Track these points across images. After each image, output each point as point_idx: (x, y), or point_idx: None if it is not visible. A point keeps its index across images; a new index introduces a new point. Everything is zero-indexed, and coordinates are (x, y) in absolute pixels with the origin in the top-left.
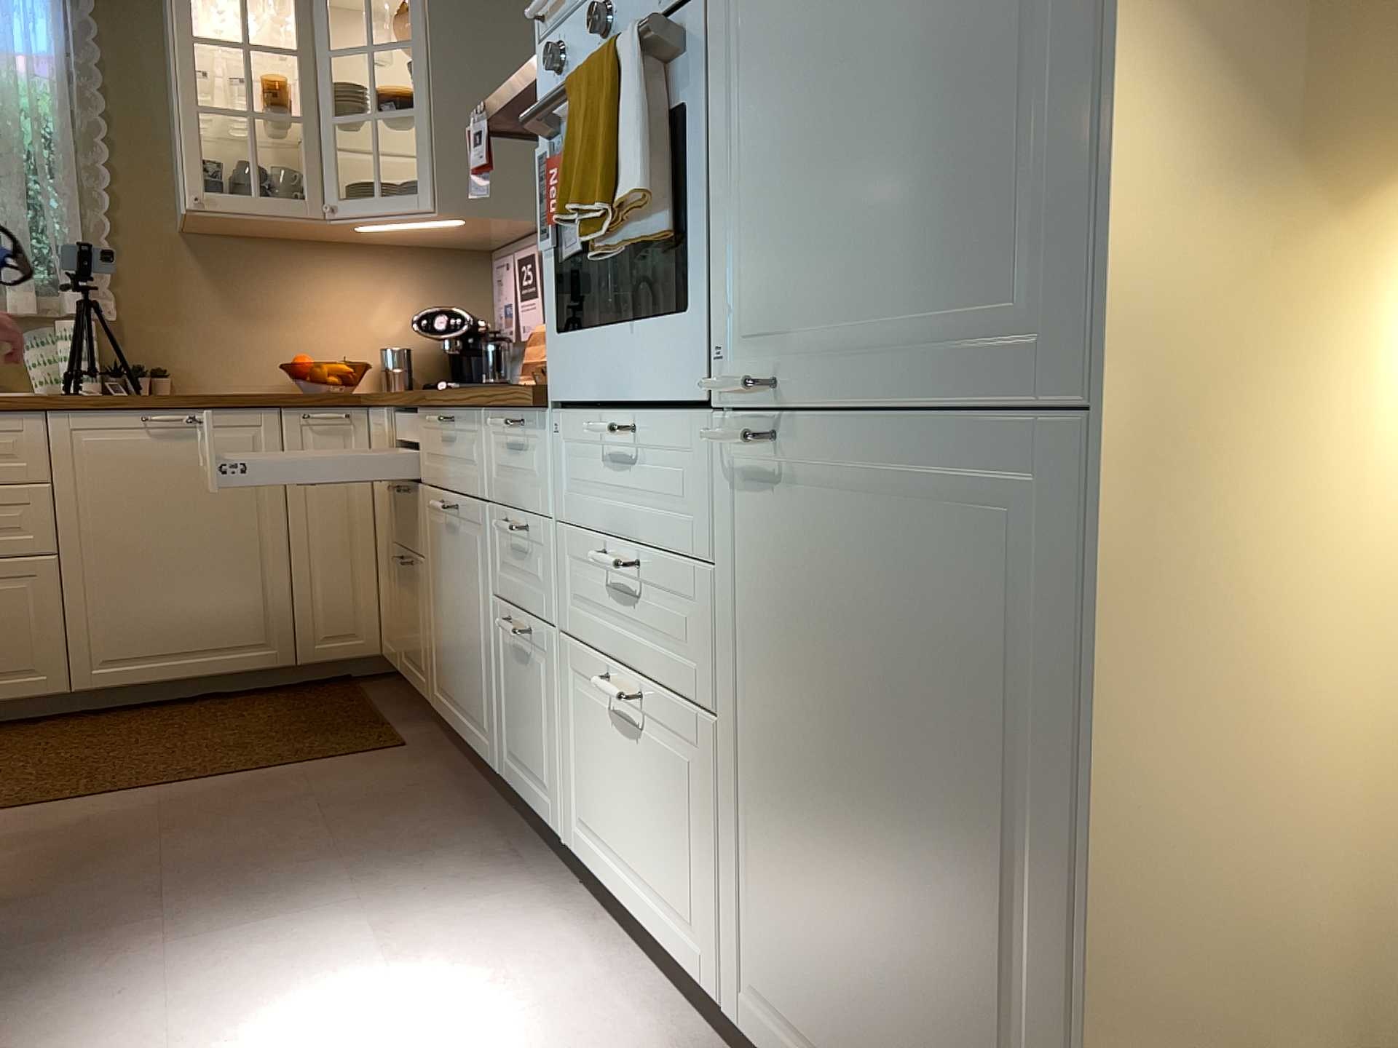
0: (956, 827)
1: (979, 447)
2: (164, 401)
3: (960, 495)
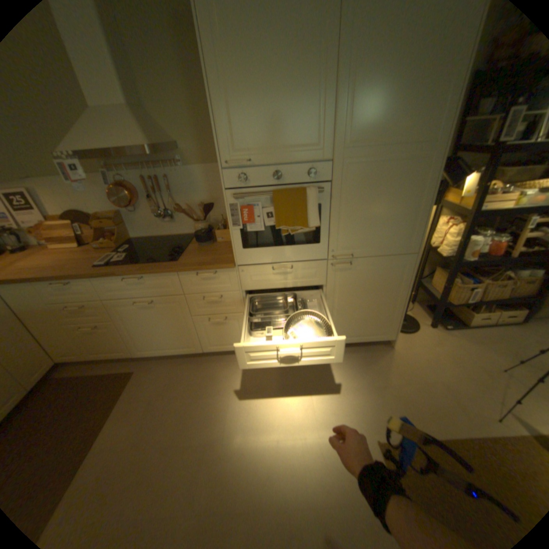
0: (383, 300)
1: (395, 259)
2: None
3: (390, 265)
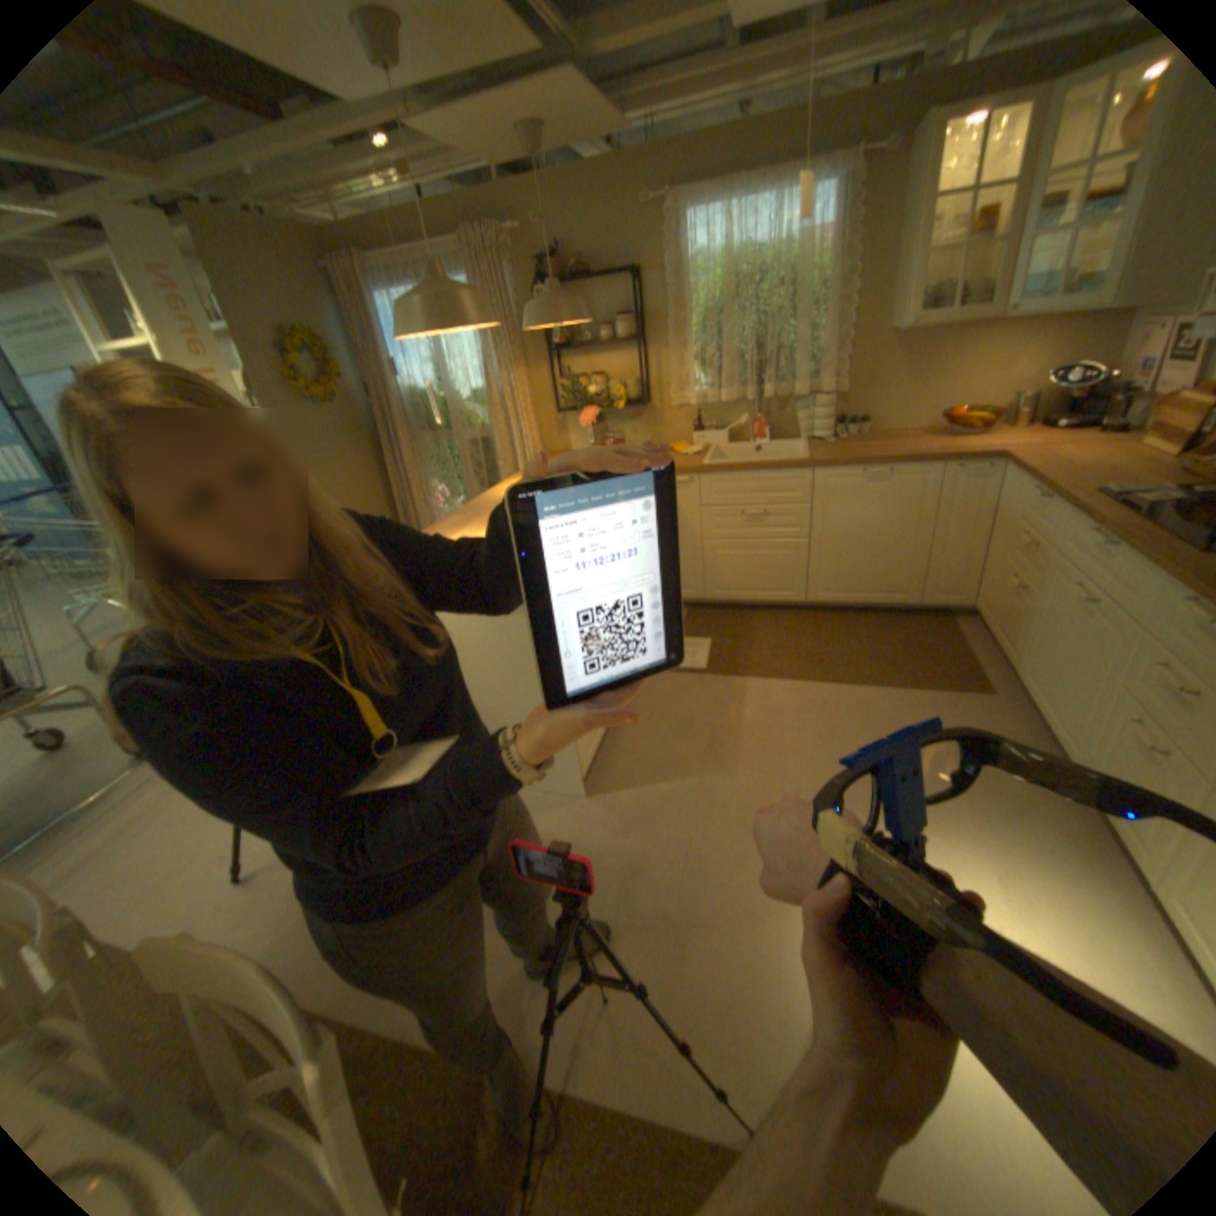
0: None
1: None
2: (875, 460)
3: None
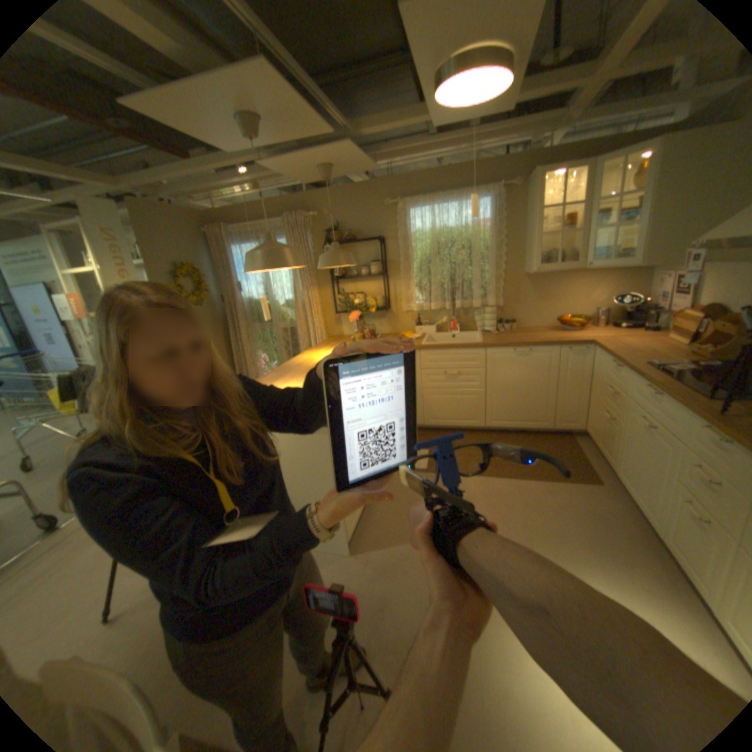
0: None
1: None
2: (521, 344)
3: None
